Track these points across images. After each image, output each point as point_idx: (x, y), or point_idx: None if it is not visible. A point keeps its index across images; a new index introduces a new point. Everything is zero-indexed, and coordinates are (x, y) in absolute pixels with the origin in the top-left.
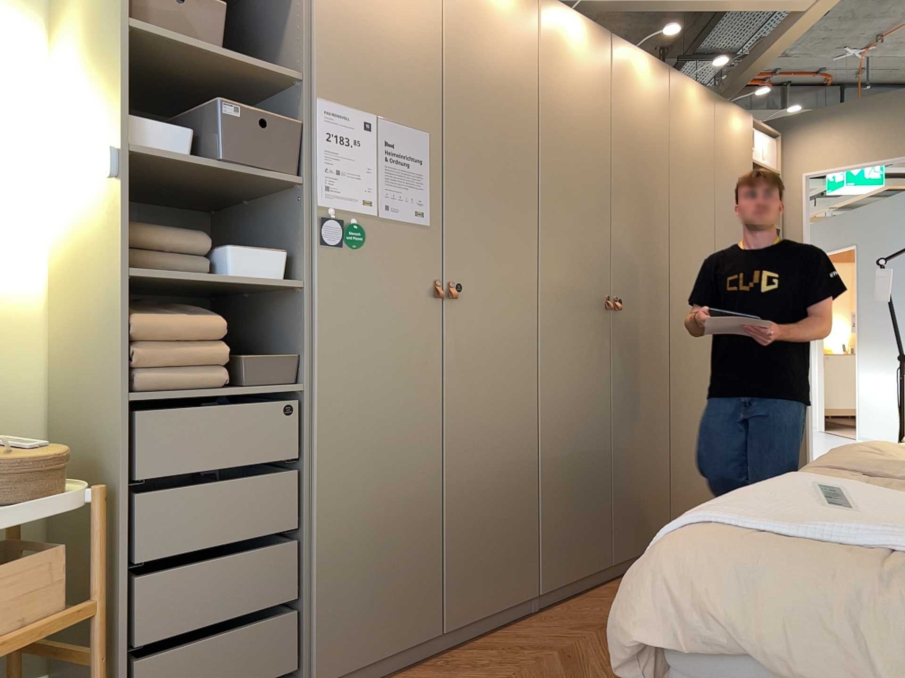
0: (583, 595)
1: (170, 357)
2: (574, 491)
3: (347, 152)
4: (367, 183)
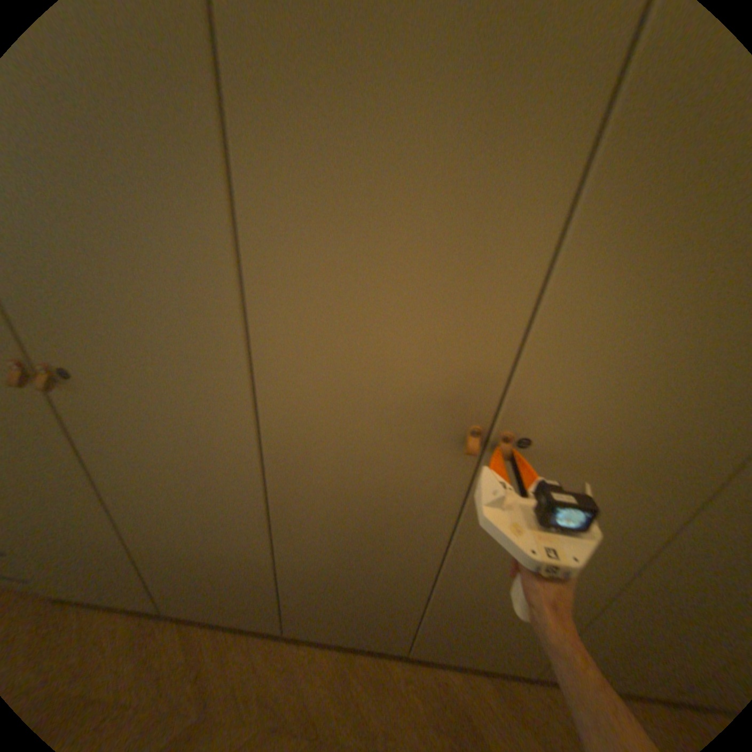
0: (348, 659)
1: None
2: (341, 602)
3: None
4: None
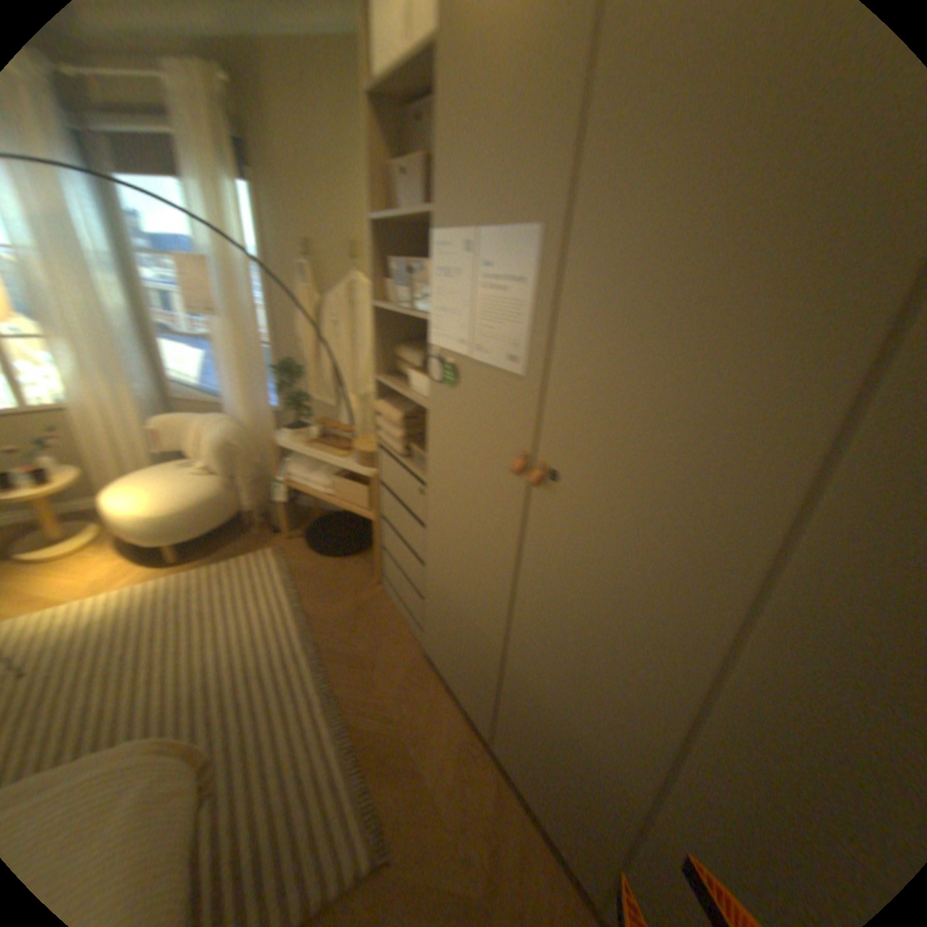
0: None
1: (383, 429)
2: None
3: (449, 285)
4: (463, 319)
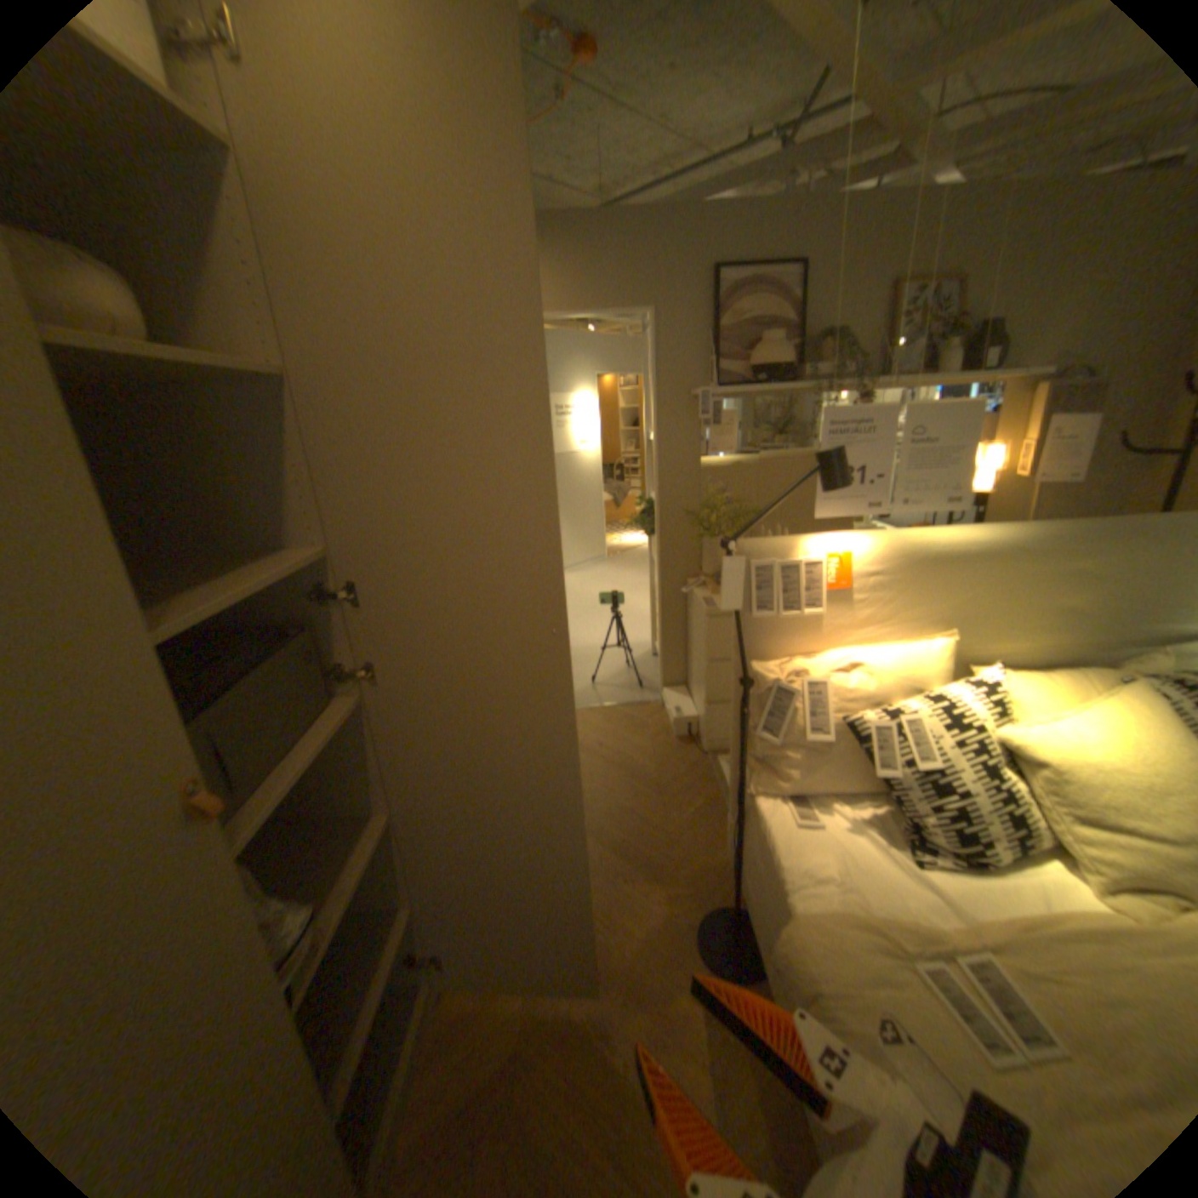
0: None
1: None
2: None
3: None
4: None
